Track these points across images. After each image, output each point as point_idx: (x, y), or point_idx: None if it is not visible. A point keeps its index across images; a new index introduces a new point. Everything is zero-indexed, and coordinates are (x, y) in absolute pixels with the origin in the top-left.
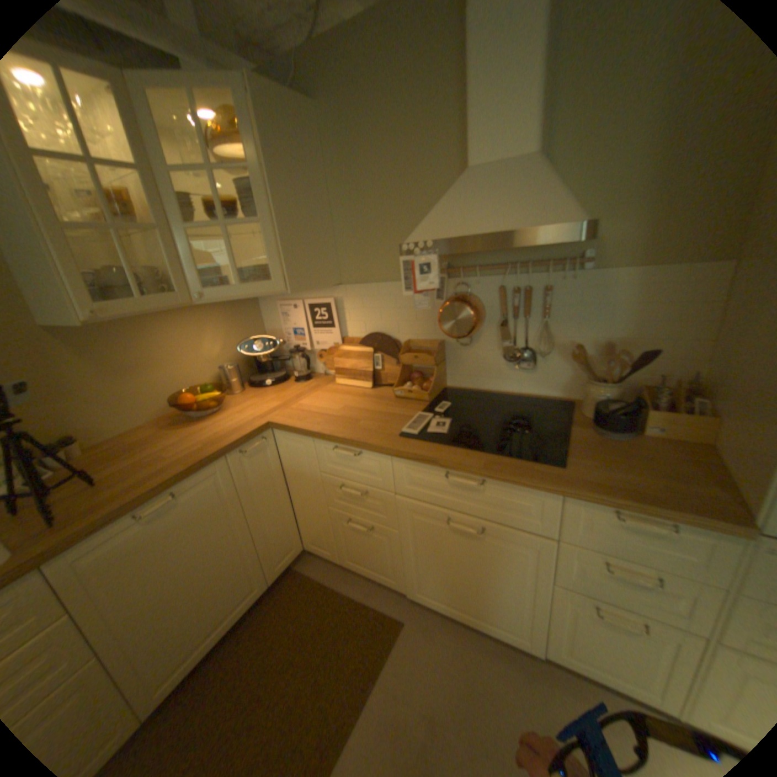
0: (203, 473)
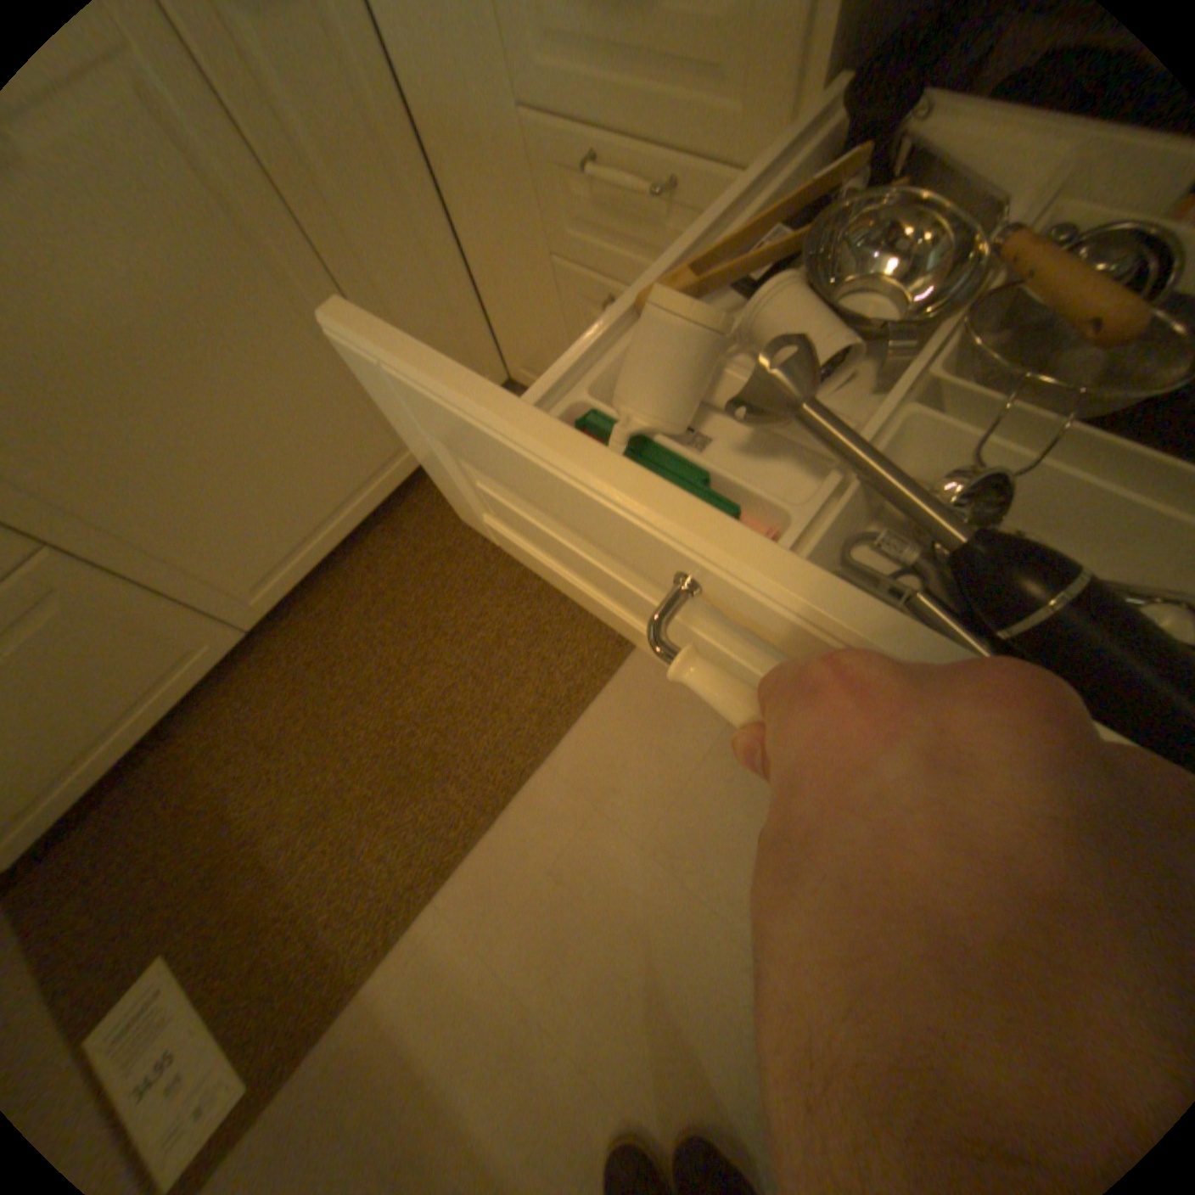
0: None
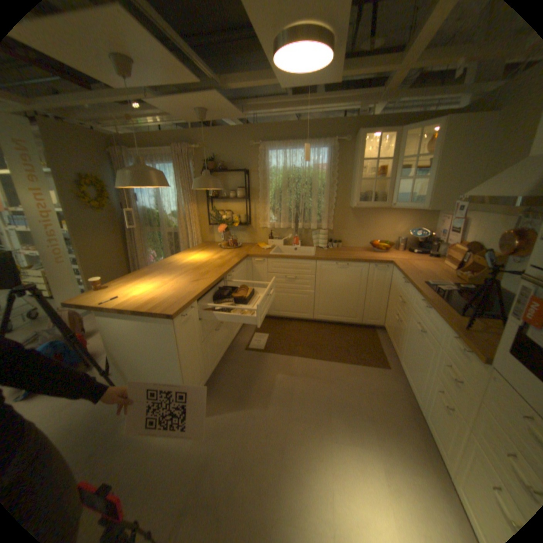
0: (359, 264)
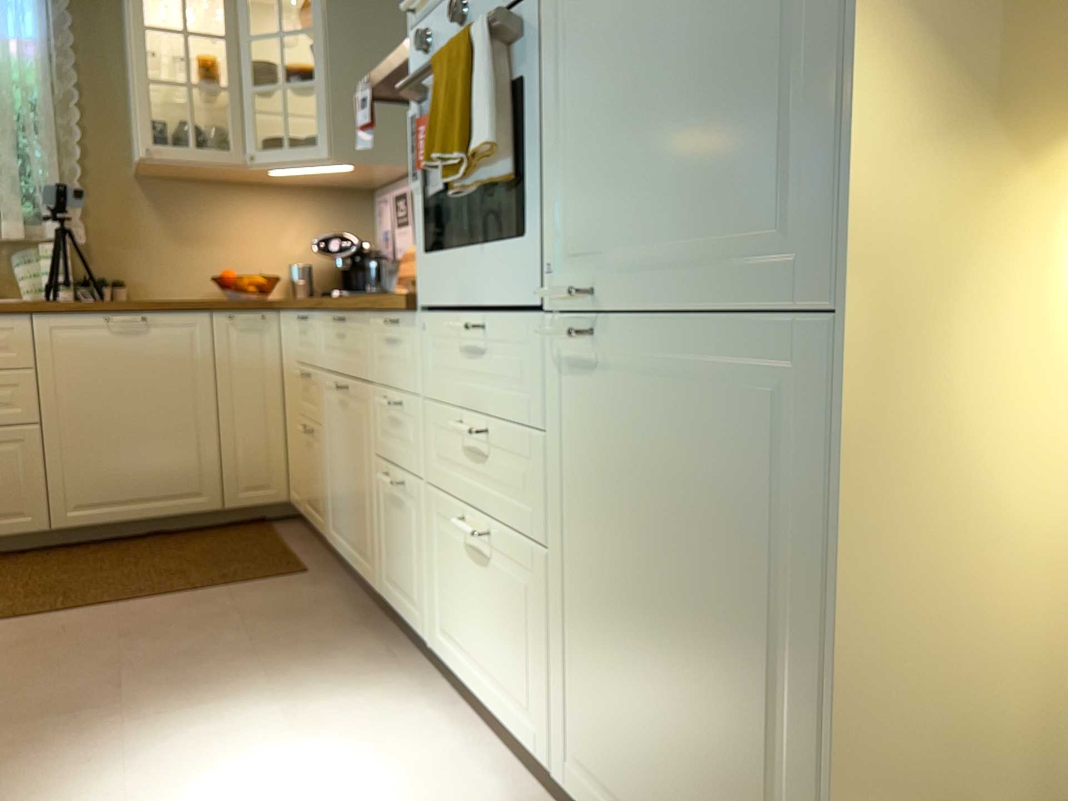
0: (180, 316)
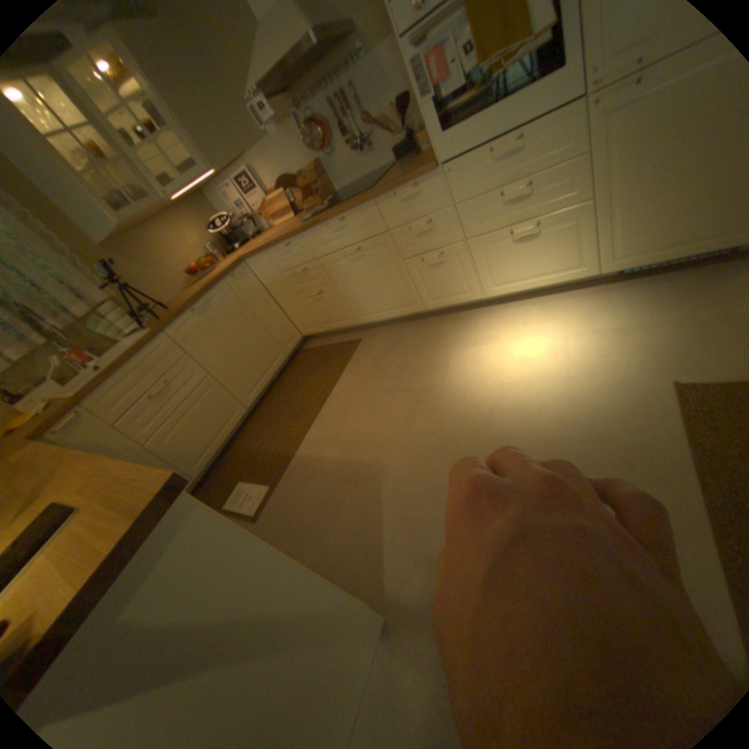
0: (215, 287)
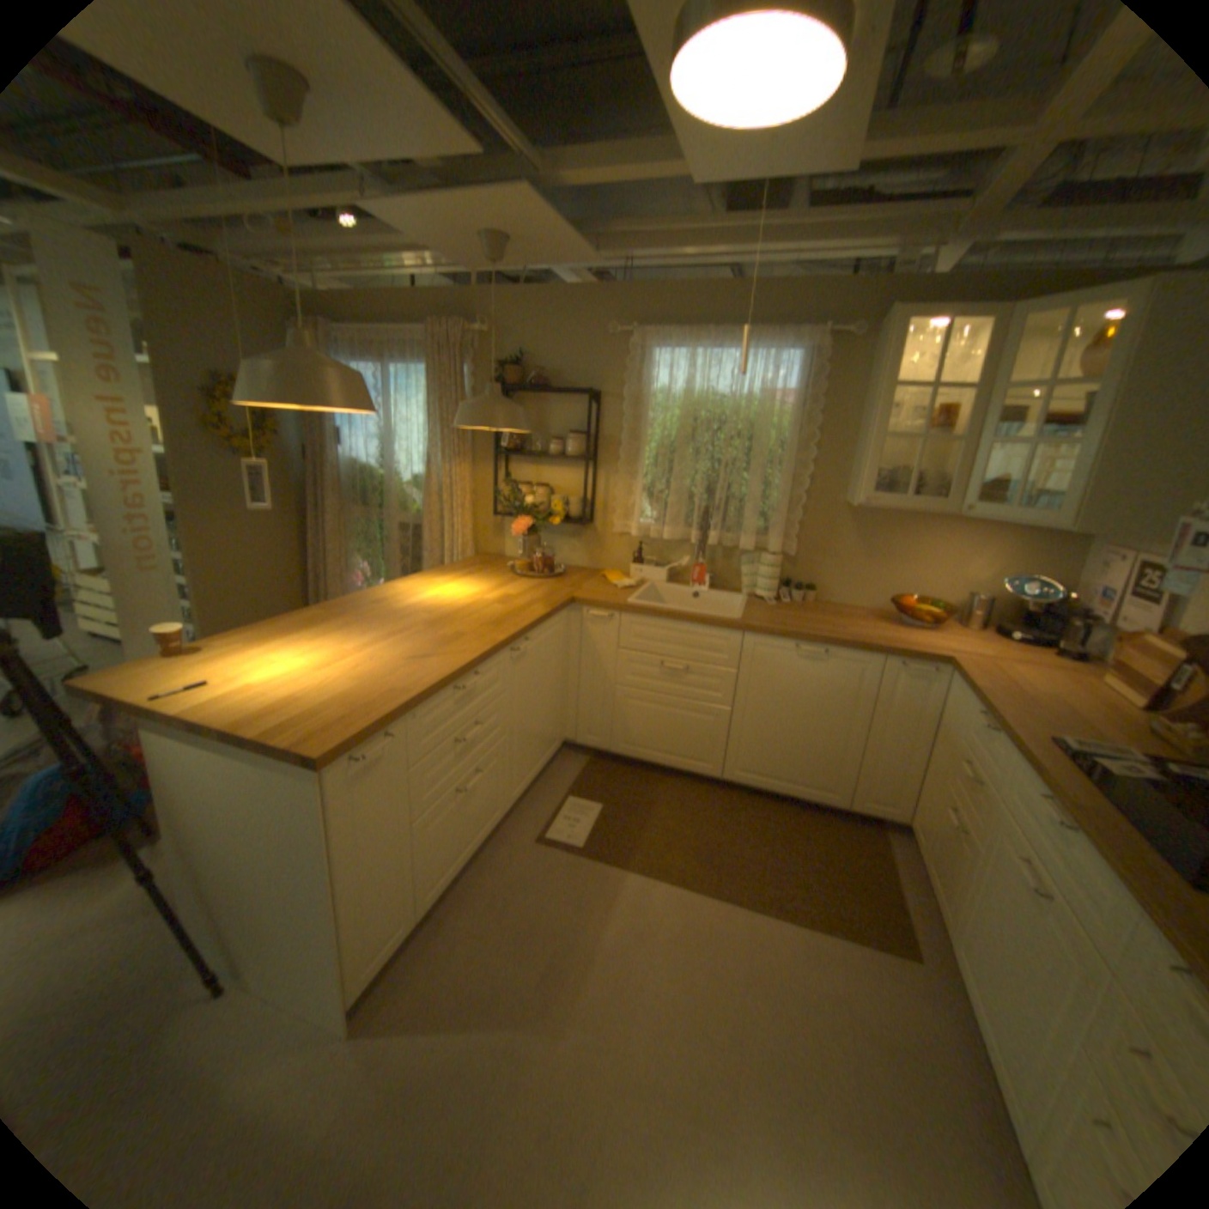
0: (859, 655)
